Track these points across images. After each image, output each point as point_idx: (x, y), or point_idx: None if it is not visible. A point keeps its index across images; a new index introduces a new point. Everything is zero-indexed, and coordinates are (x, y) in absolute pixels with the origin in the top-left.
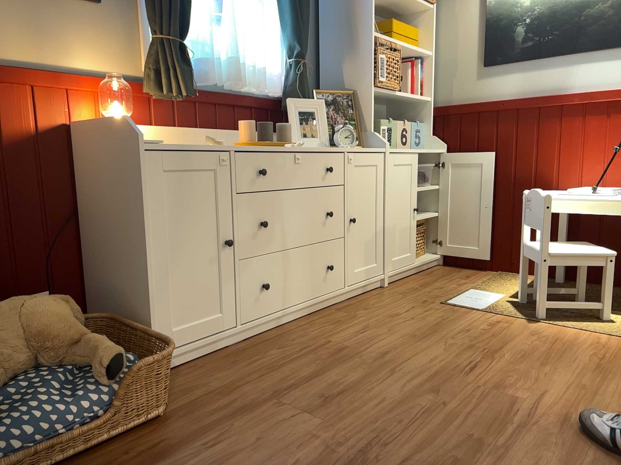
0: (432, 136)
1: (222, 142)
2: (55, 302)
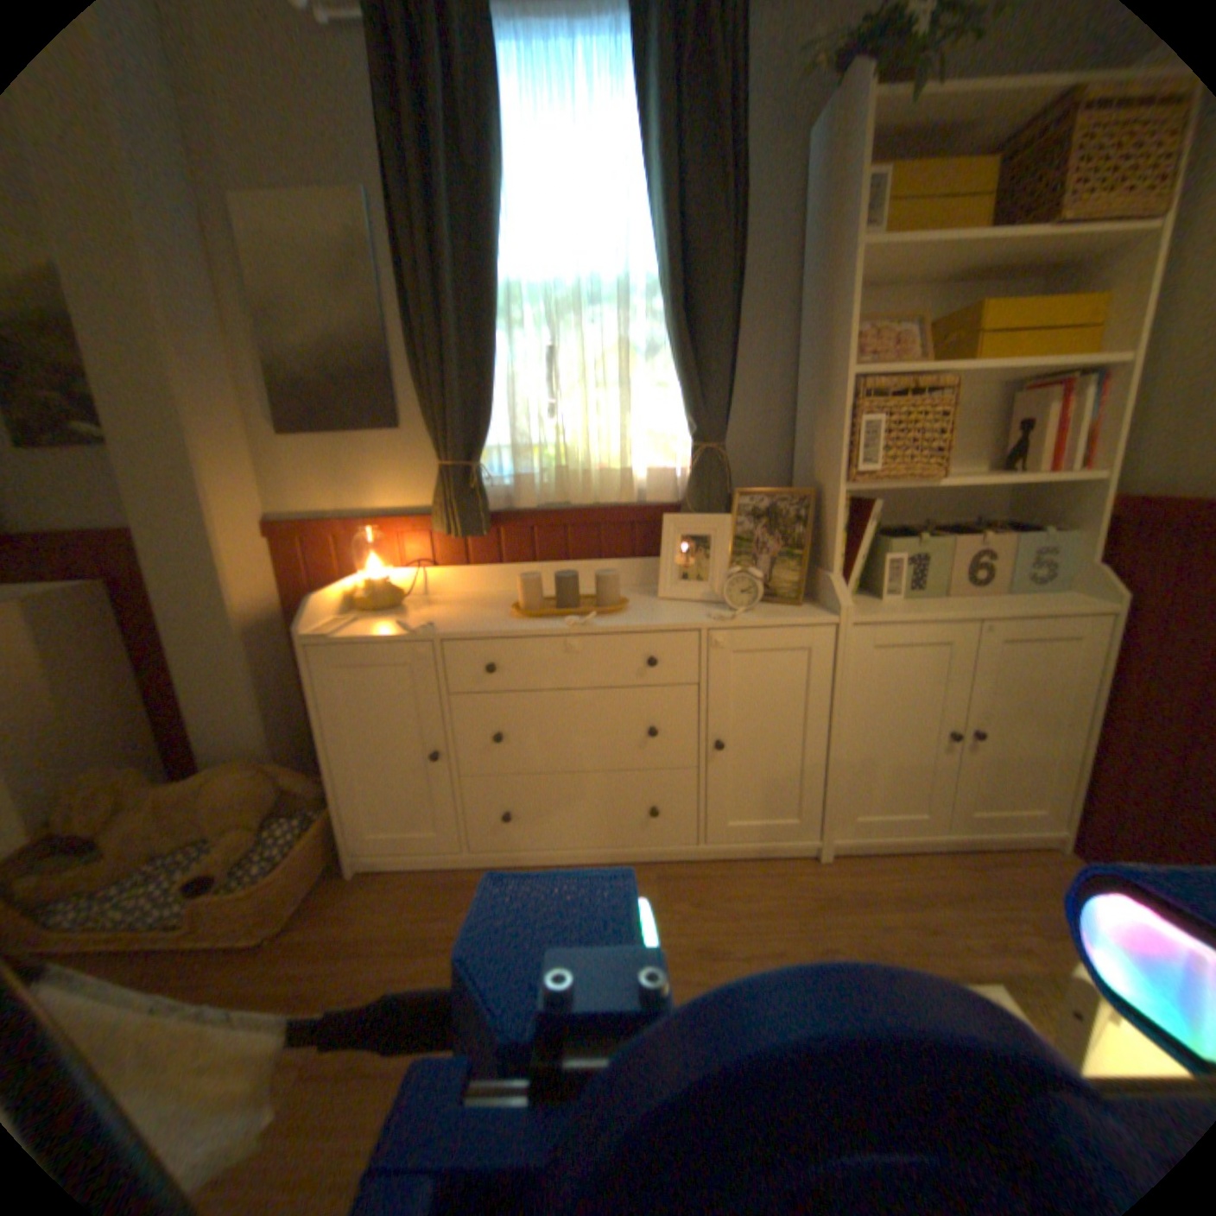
0: (1100, 563)
1: (431, 626)
2: (247, 782)
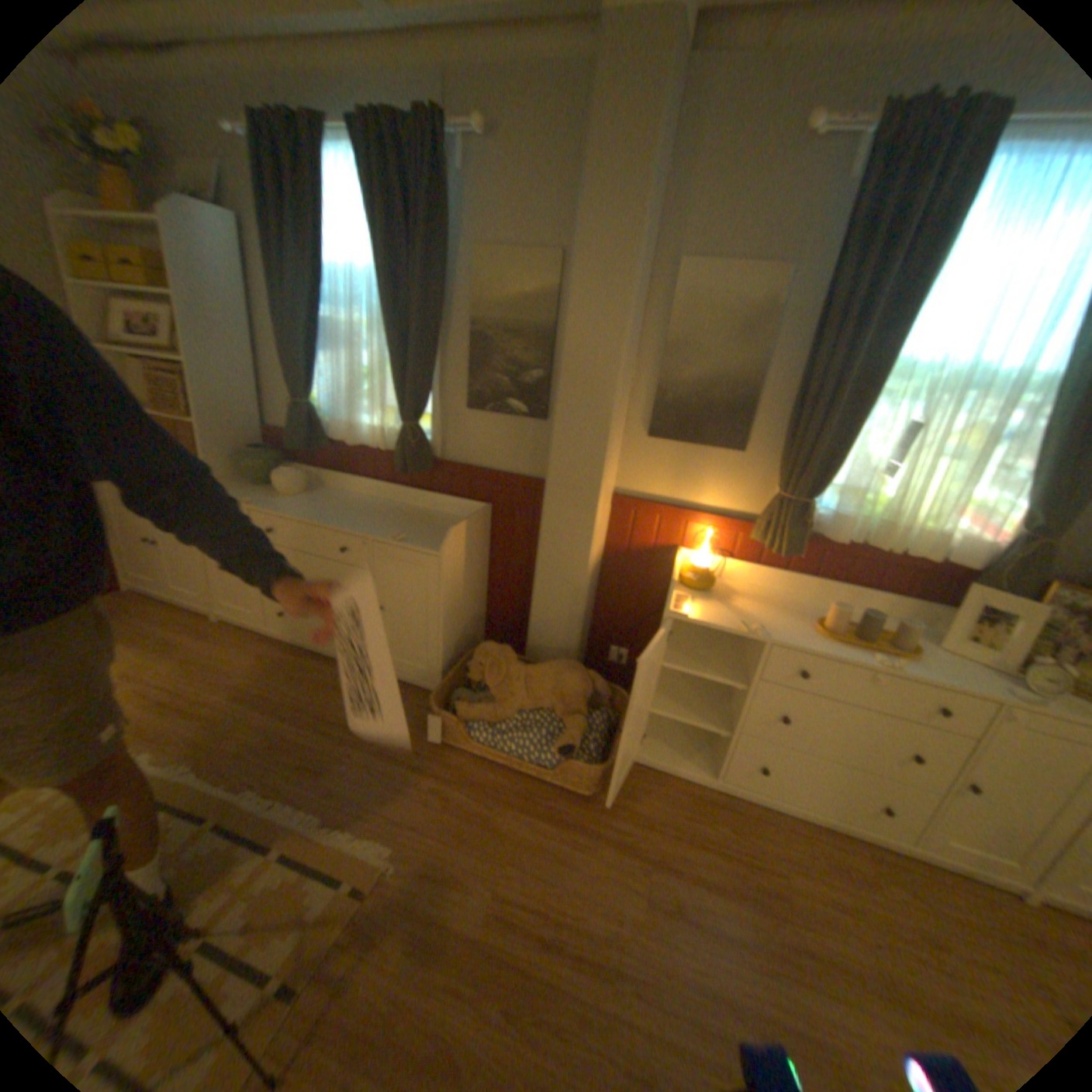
0: None
1: (763, 631)
2: (581, 682)
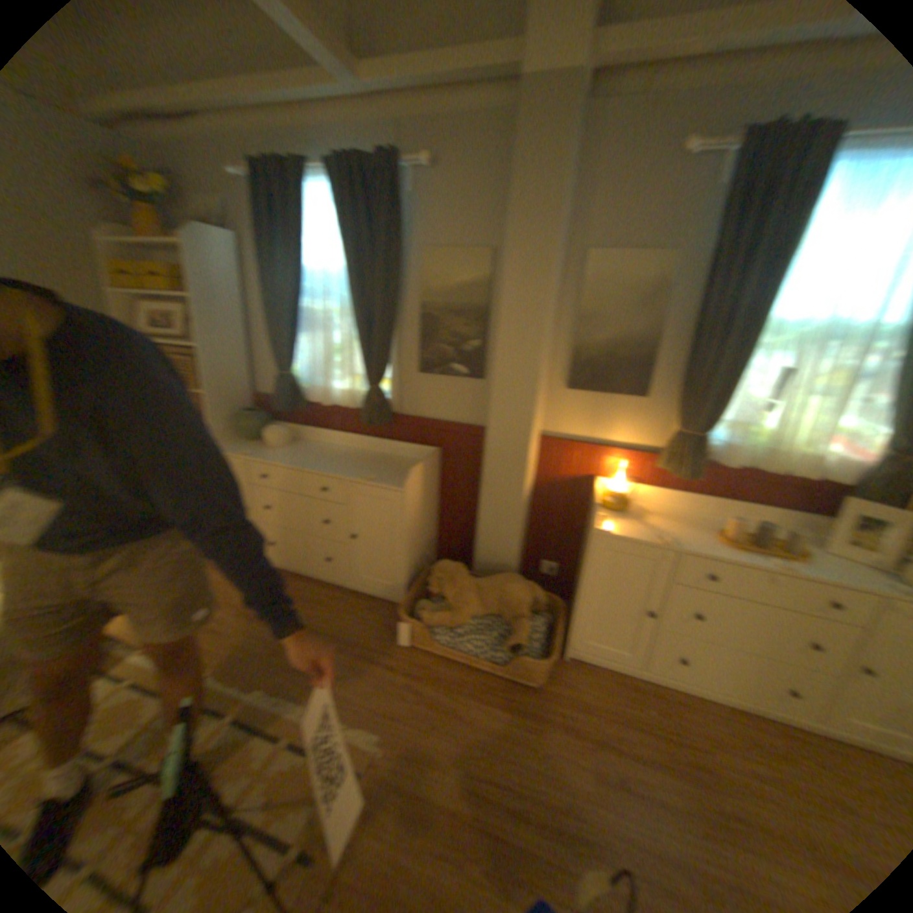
0: None
1: (676, 543)
2: (524, 591)
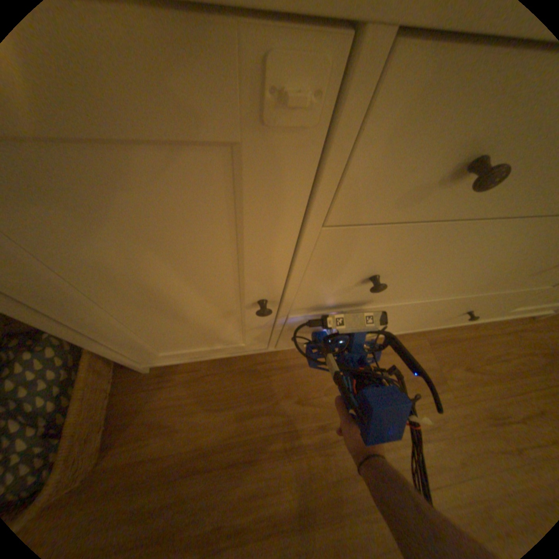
0: None
1: None
2: None
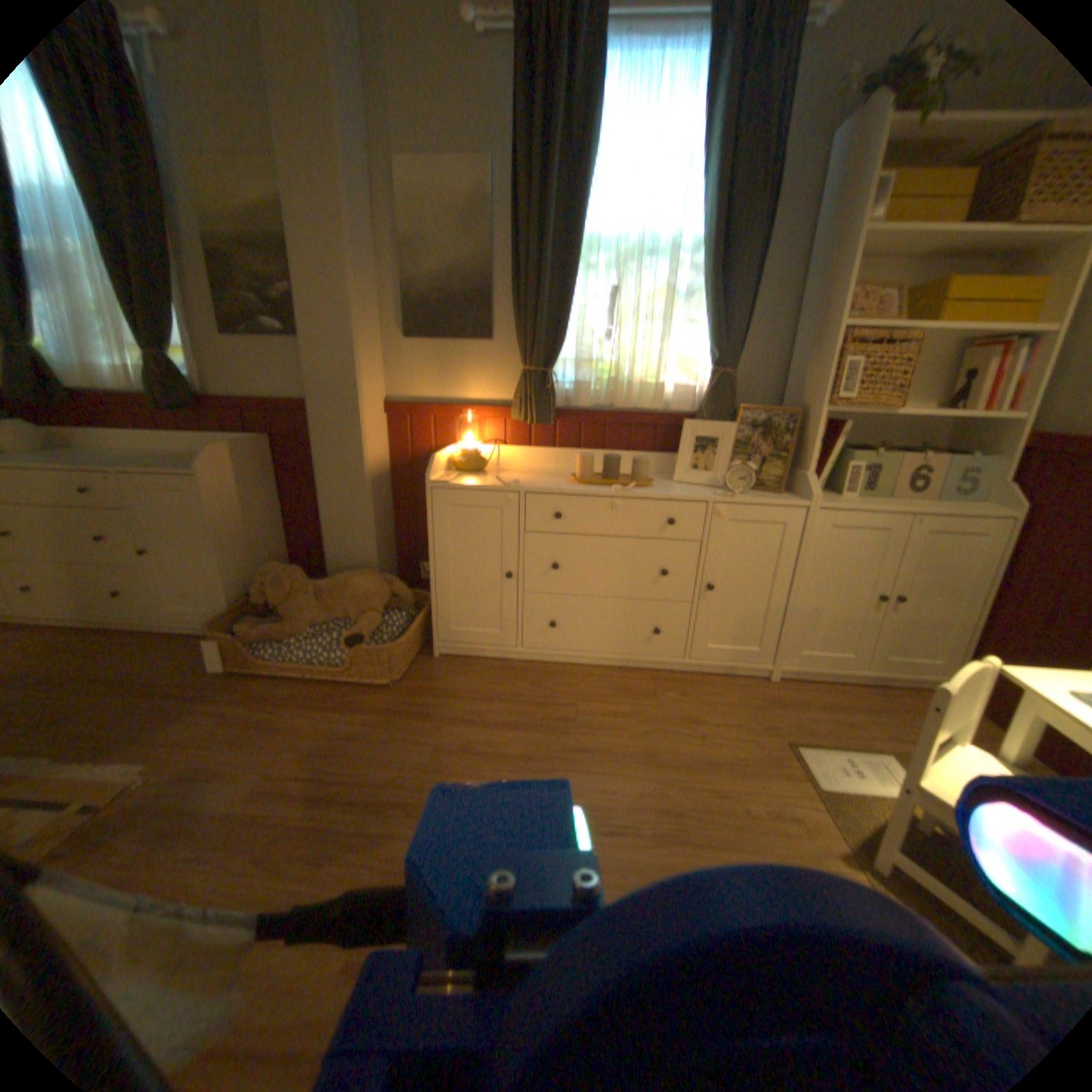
0: (1009, 482)
1: (517, 483)
2: (373, 582)
